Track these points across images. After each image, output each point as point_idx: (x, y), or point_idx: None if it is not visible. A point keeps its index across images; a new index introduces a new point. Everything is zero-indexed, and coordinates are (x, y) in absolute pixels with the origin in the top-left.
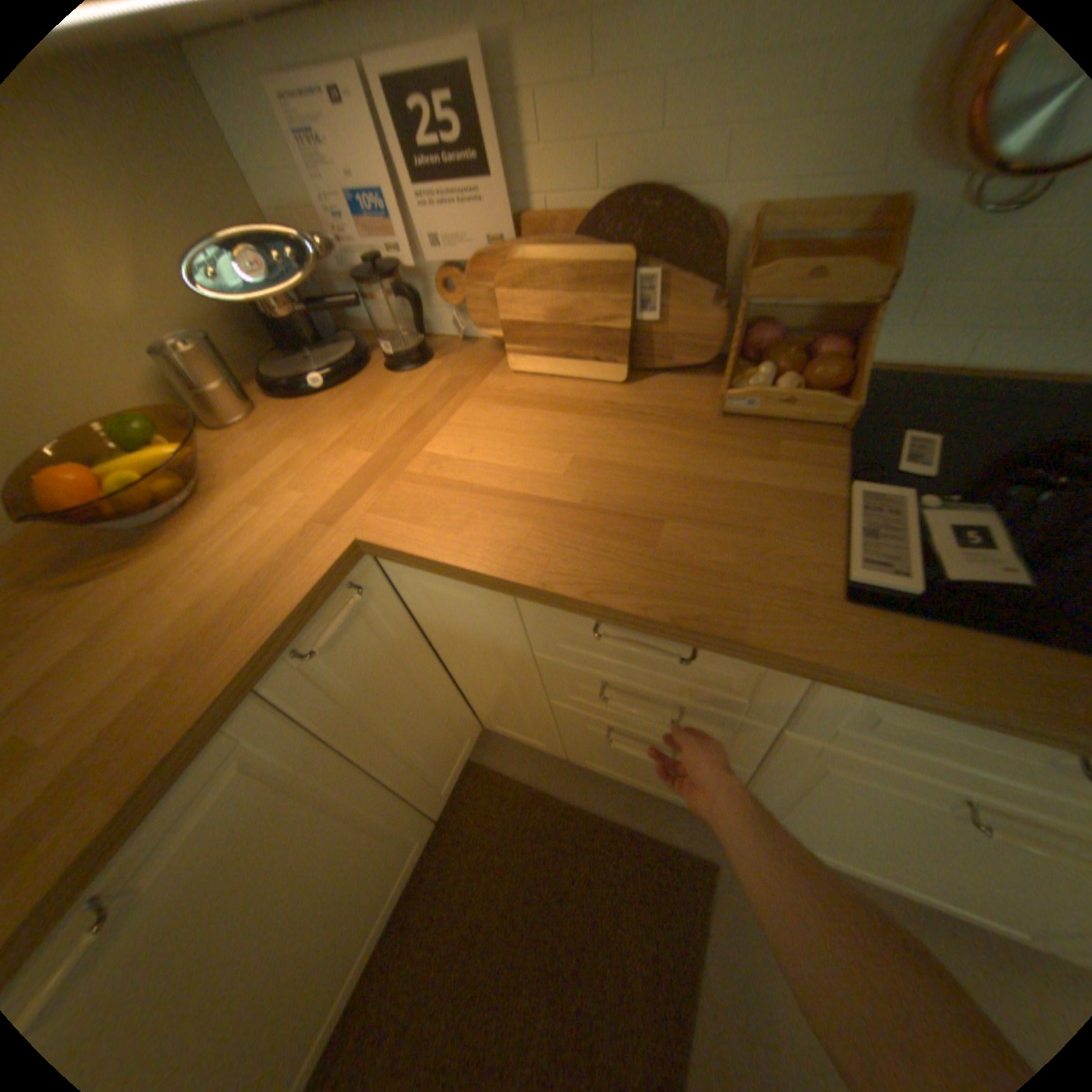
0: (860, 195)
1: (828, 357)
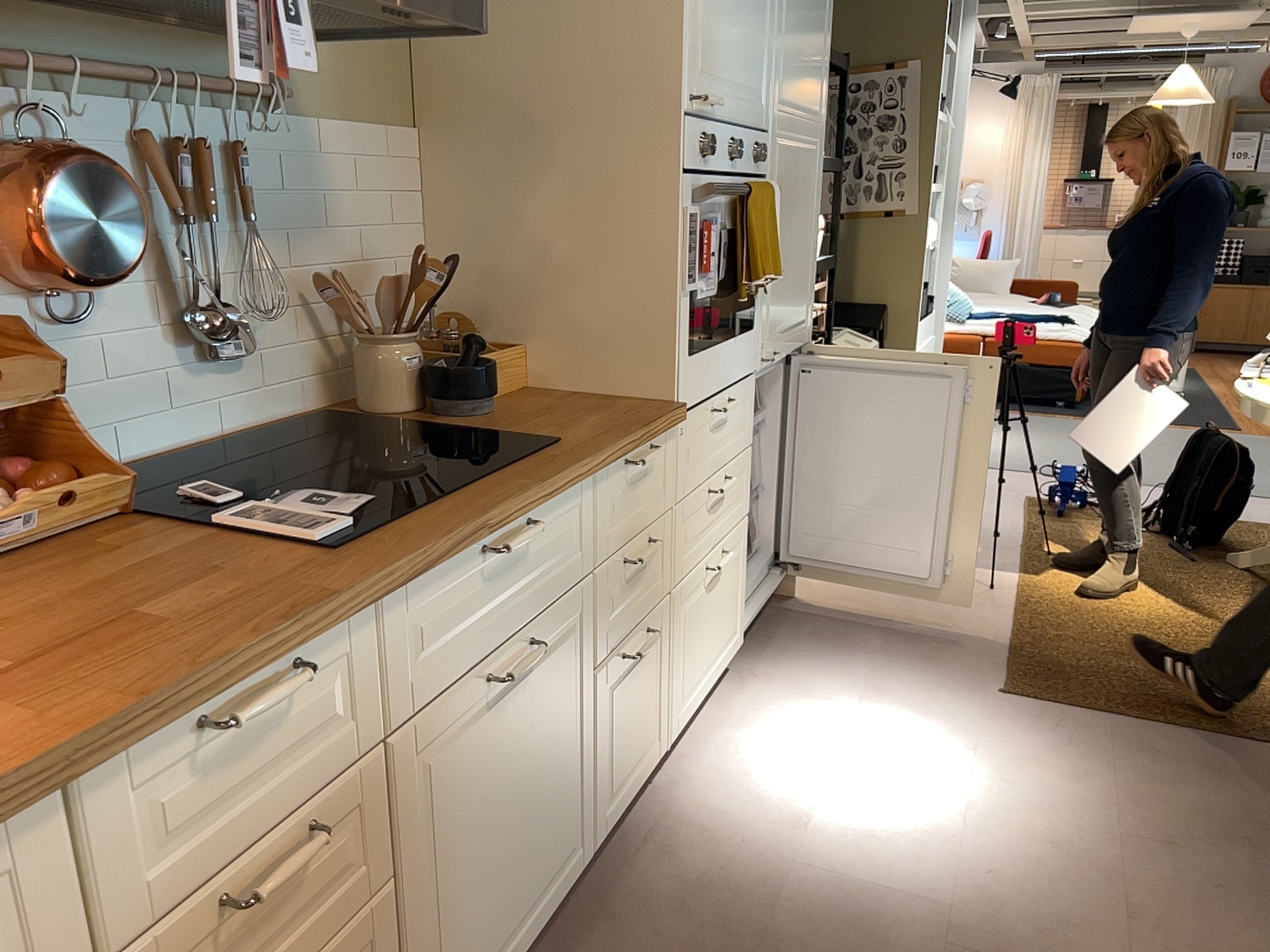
0: None
1: (41, 468)
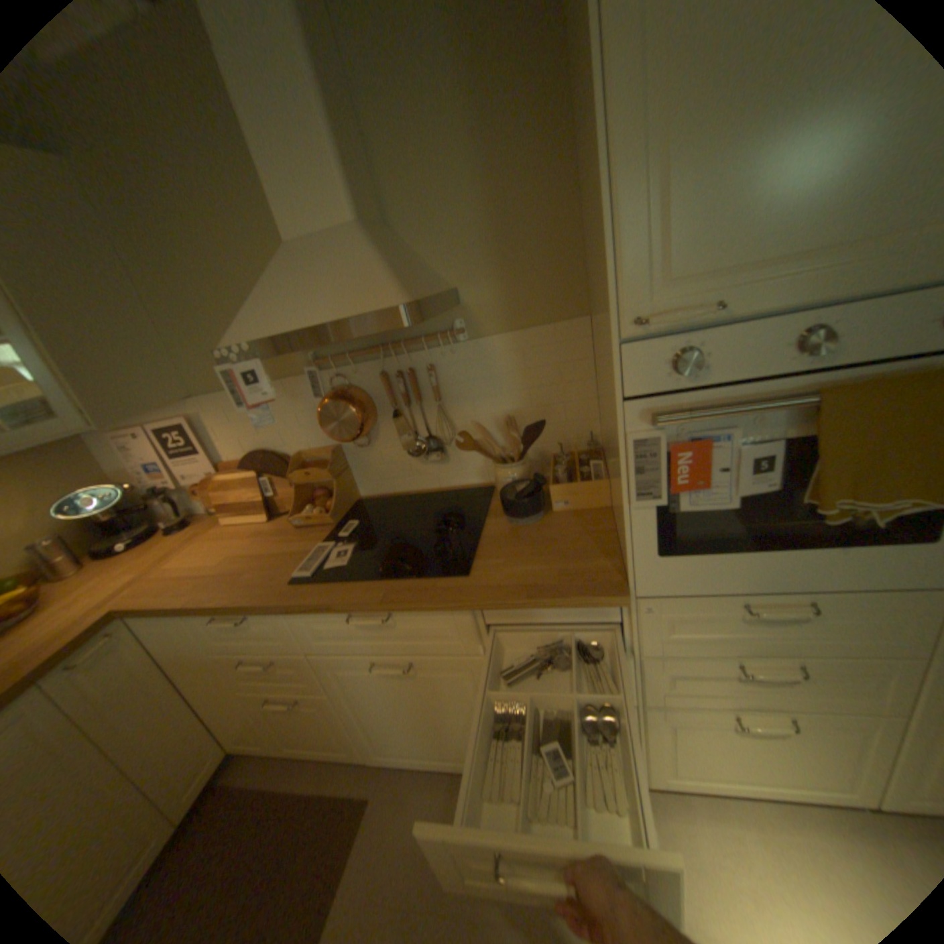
0: (326, 447)
1: (329, 501)
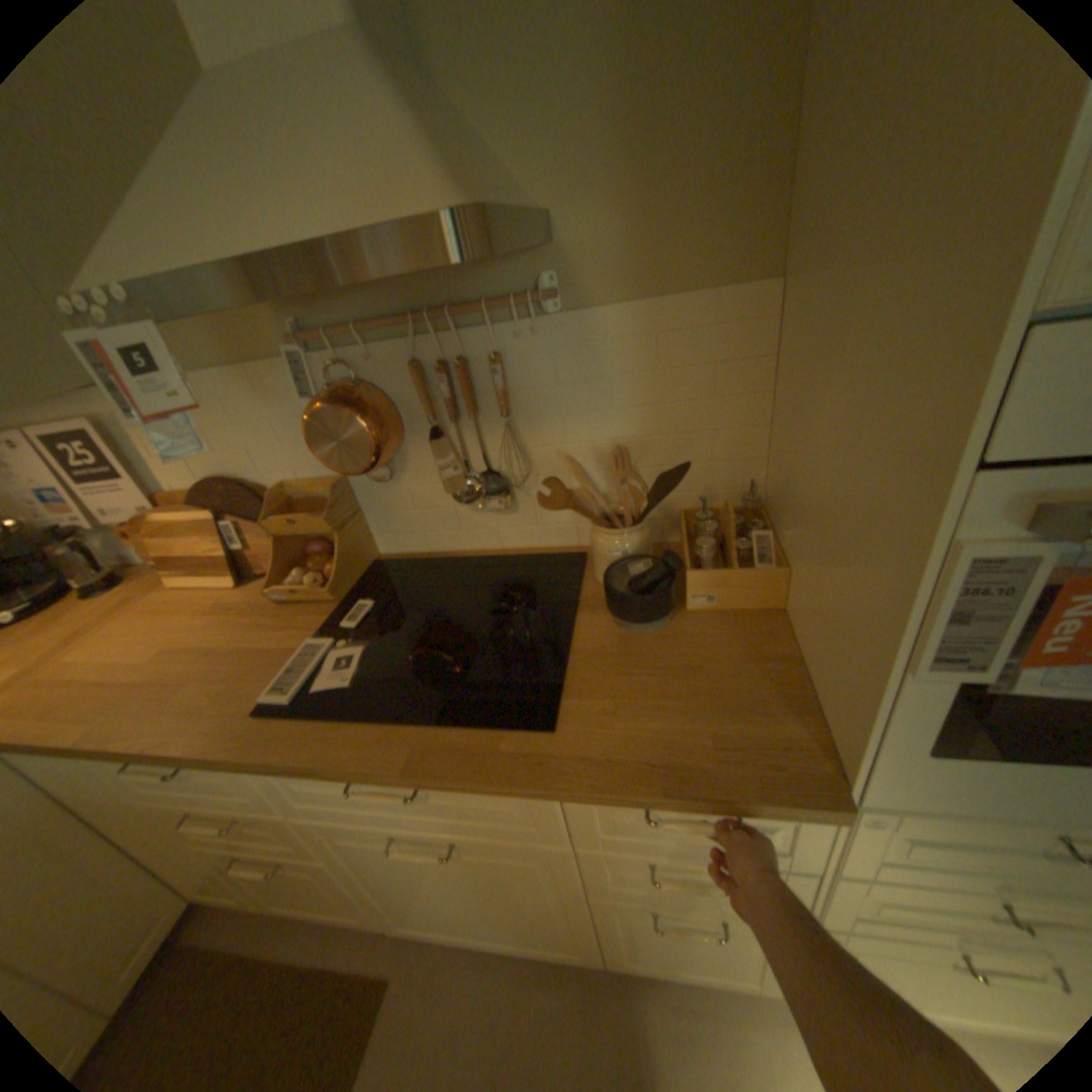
0: (323, 478)
1: (328, 563)
